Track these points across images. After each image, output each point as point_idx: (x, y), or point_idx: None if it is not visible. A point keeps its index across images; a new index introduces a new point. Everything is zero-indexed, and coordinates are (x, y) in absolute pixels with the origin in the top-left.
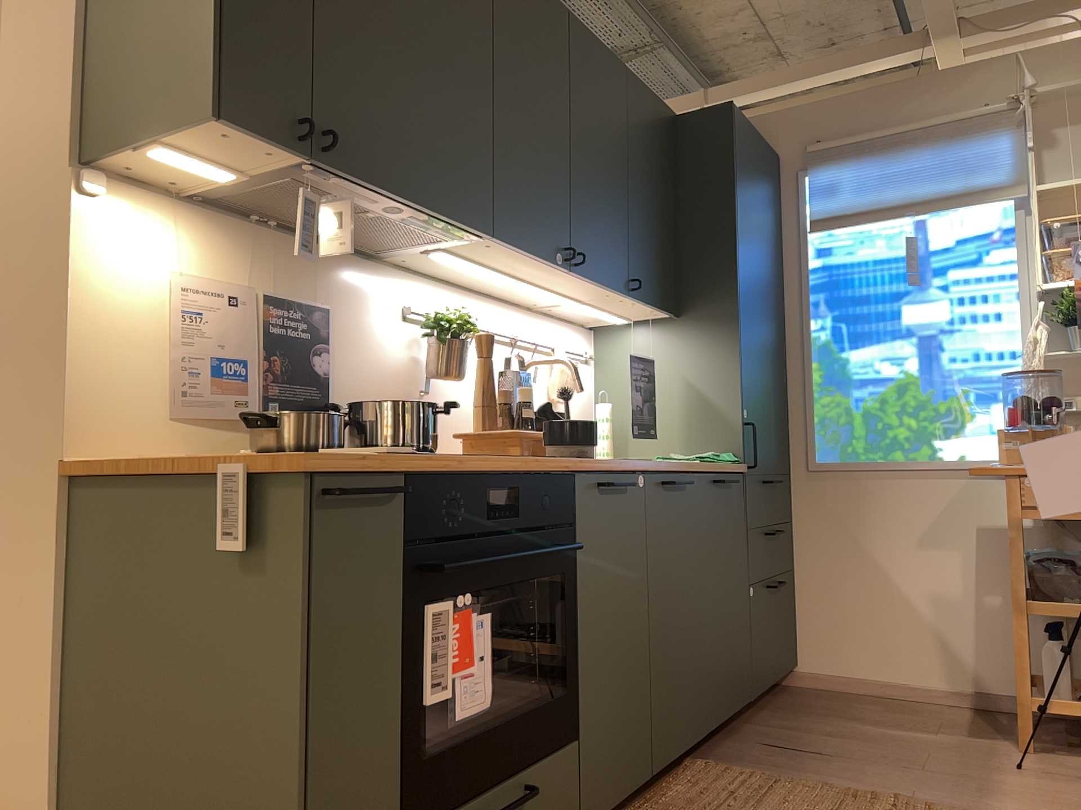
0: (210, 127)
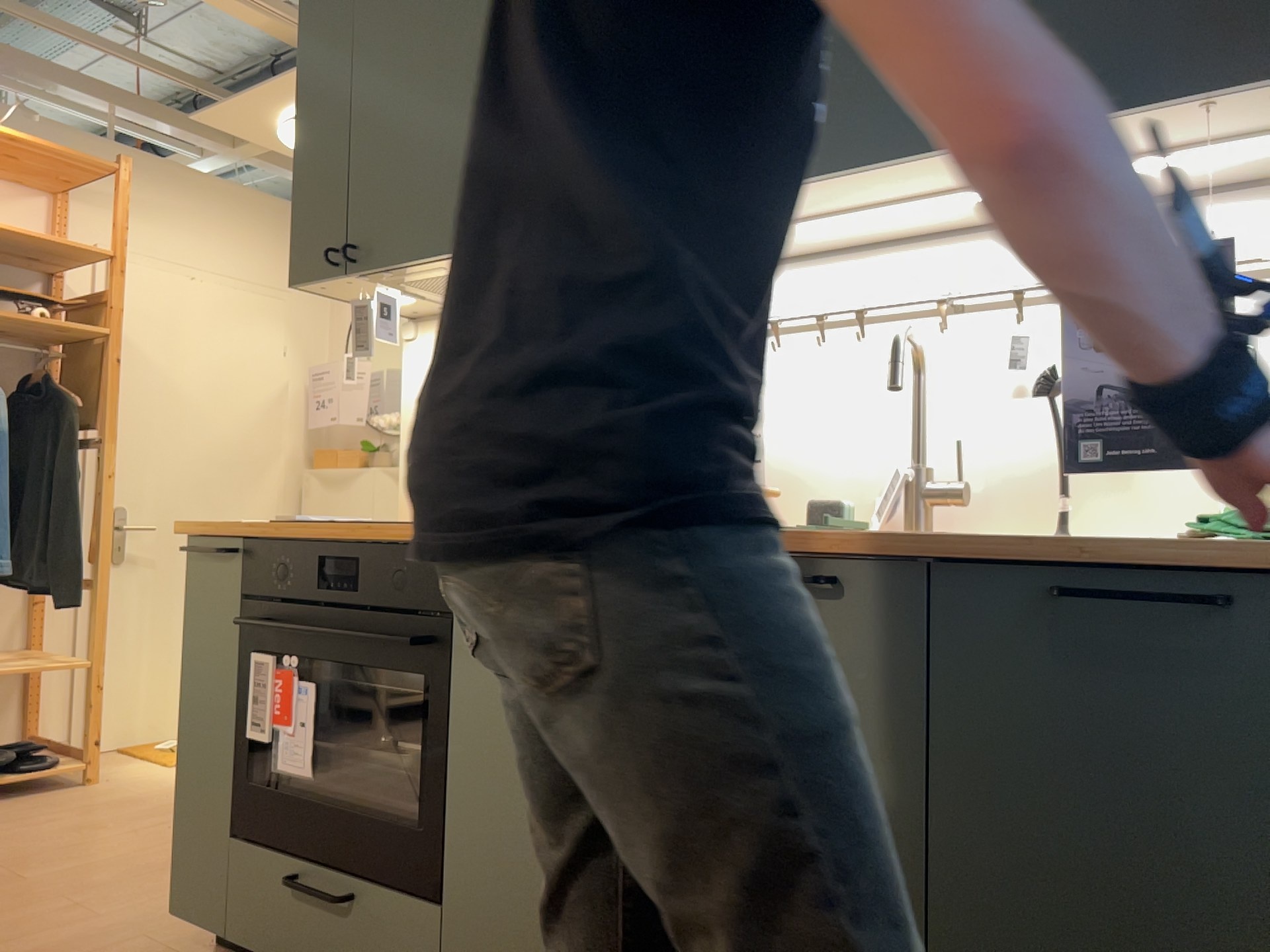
0: (307, 290)
